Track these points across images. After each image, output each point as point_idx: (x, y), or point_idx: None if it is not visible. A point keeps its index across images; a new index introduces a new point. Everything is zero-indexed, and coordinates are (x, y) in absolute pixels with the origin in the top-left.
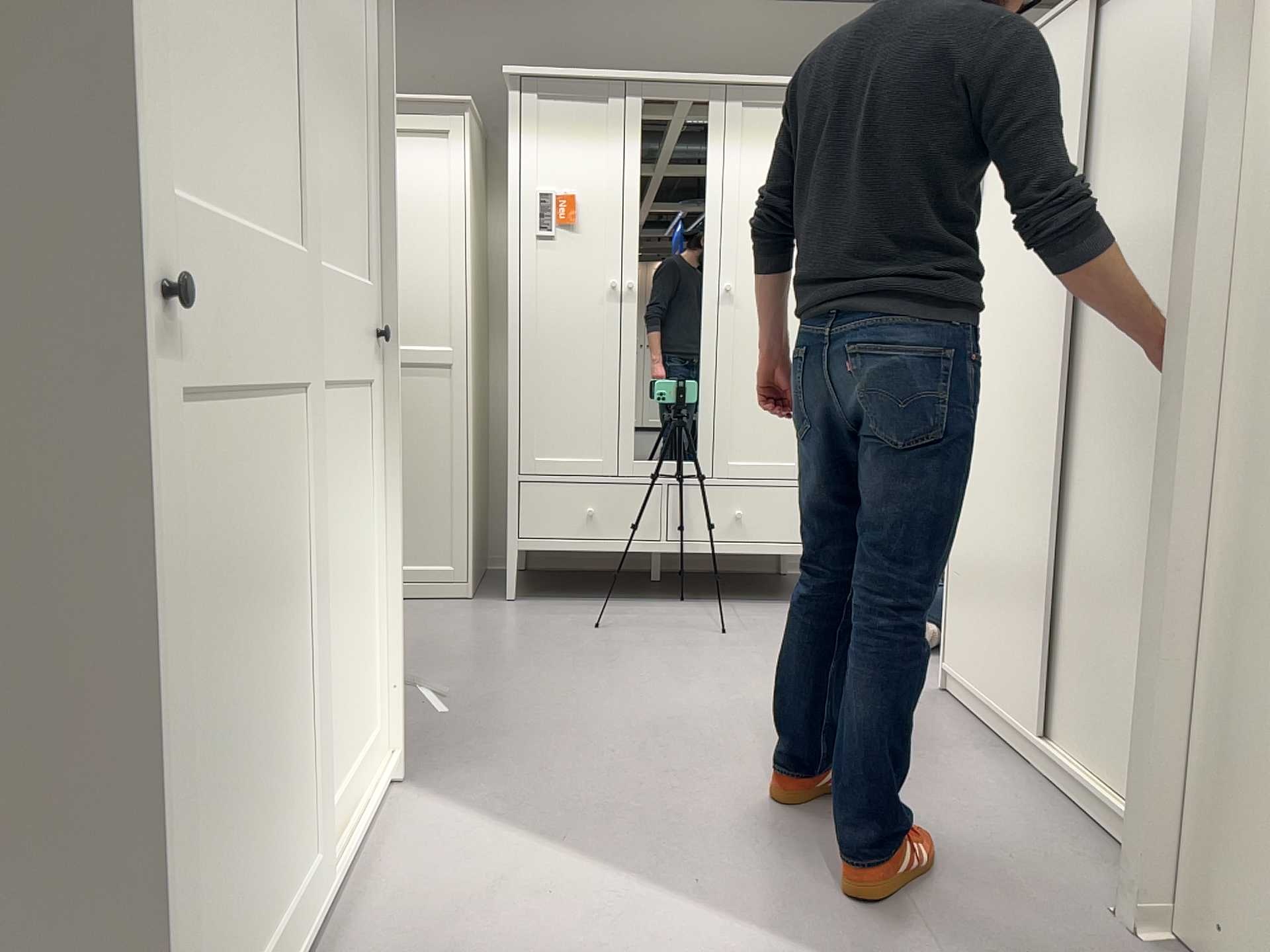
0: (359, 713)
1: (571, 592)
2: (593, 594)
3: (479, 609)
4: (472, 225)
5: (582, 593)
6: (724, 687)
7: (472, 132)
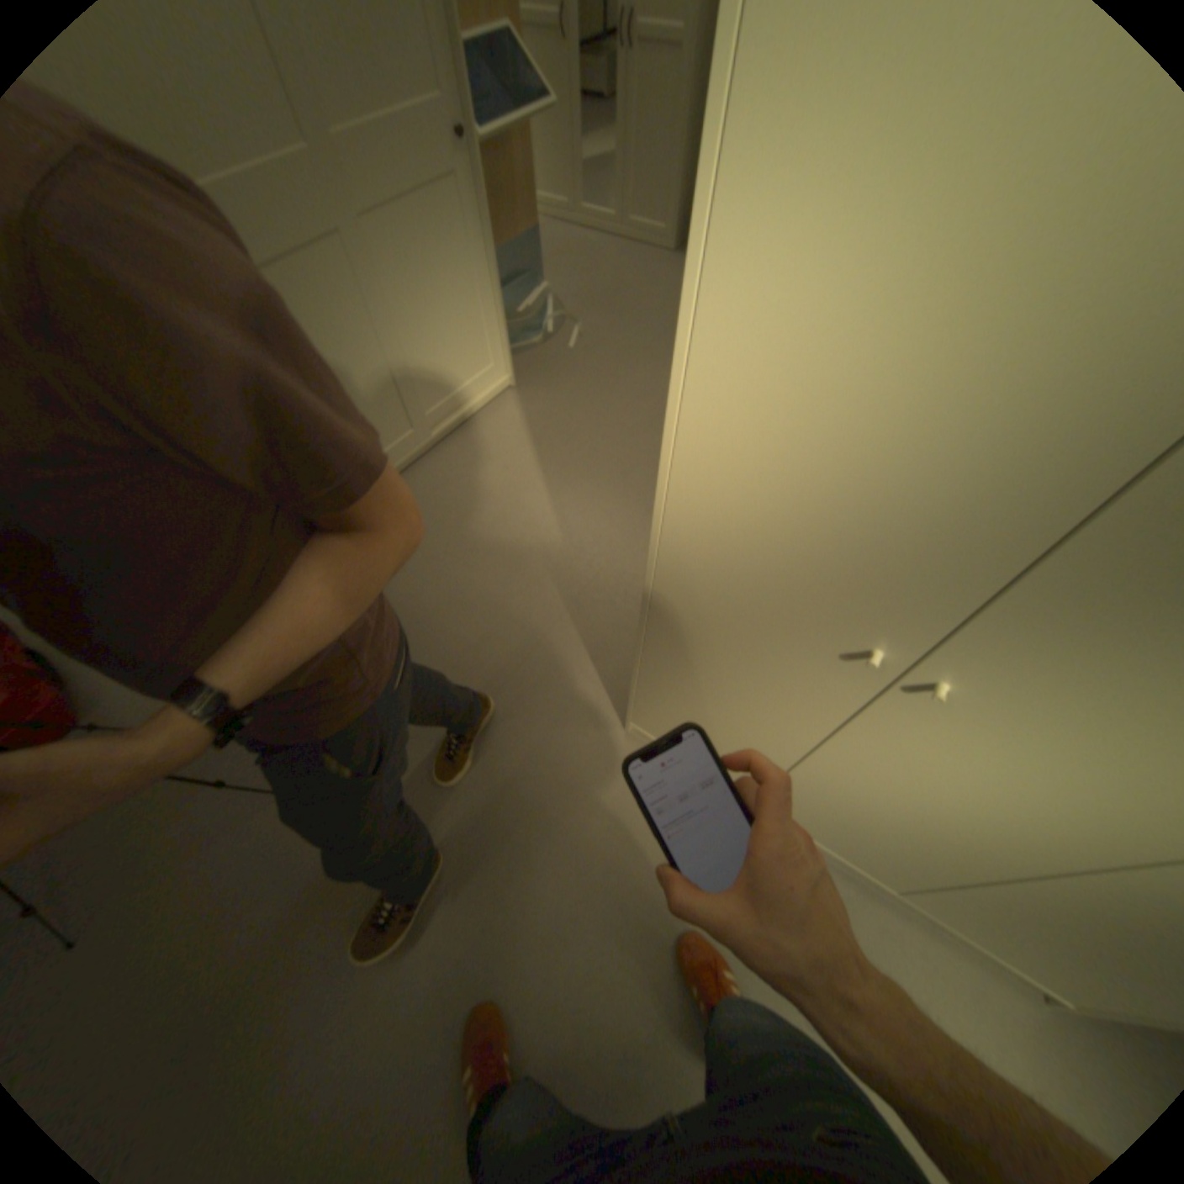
0: (471, 356)
1: None
2: None
3: (668, 260)
4: None
5: None
6: None
7: None
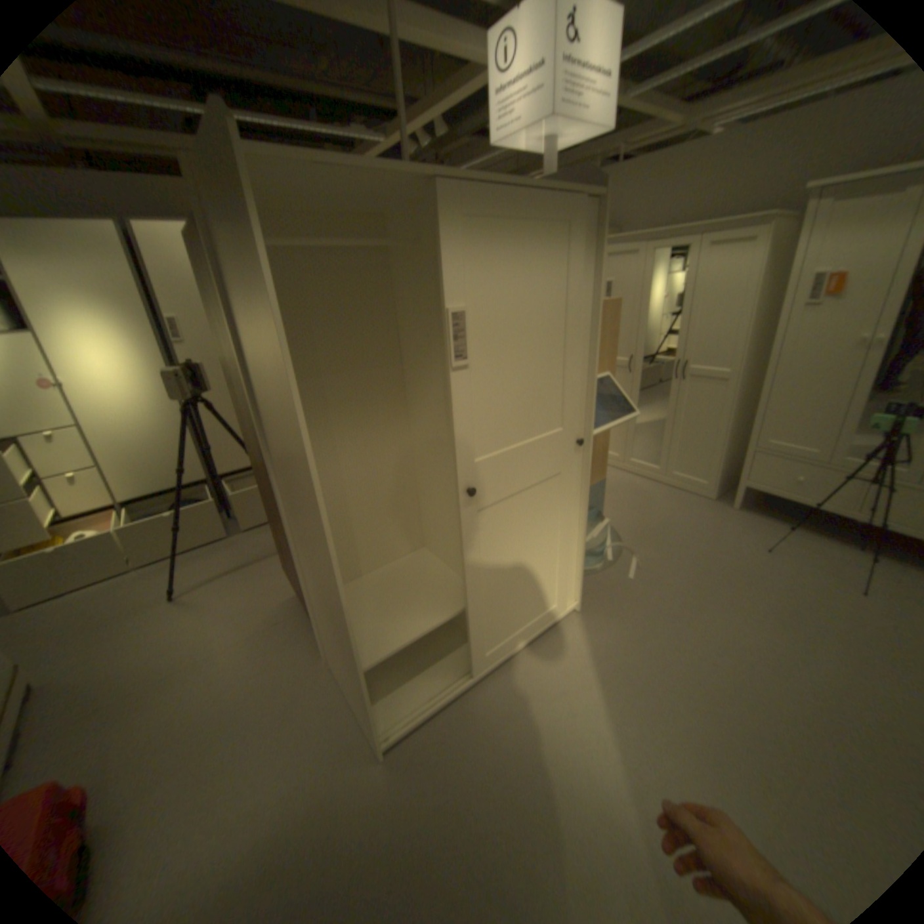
0: (550, 588)
1: (783, 513)
2: (797, 520)
3: (713, 509)
4: (762, 294)
5: (790, 517)
6: (814, 639)
7: (777, 230)
